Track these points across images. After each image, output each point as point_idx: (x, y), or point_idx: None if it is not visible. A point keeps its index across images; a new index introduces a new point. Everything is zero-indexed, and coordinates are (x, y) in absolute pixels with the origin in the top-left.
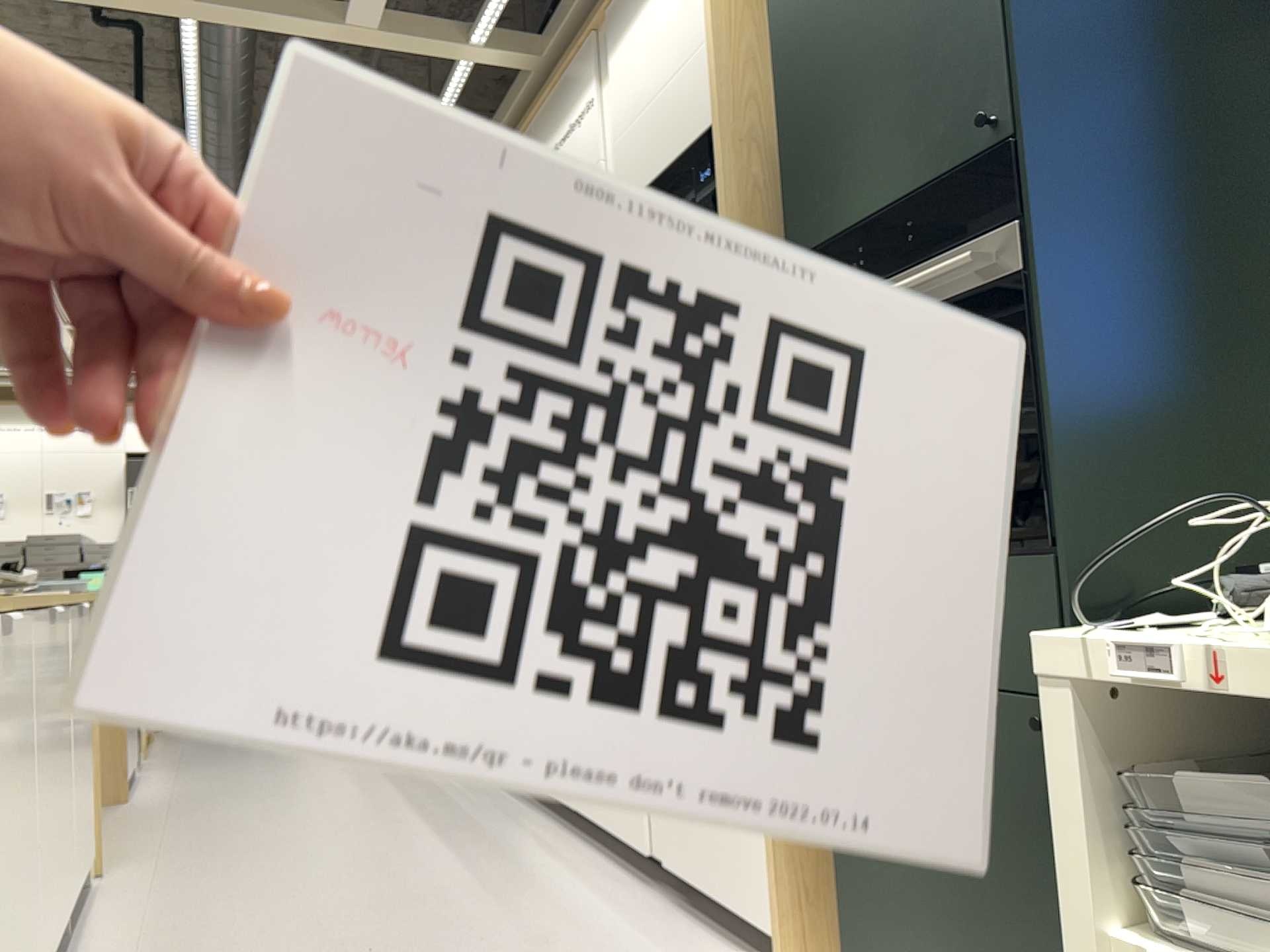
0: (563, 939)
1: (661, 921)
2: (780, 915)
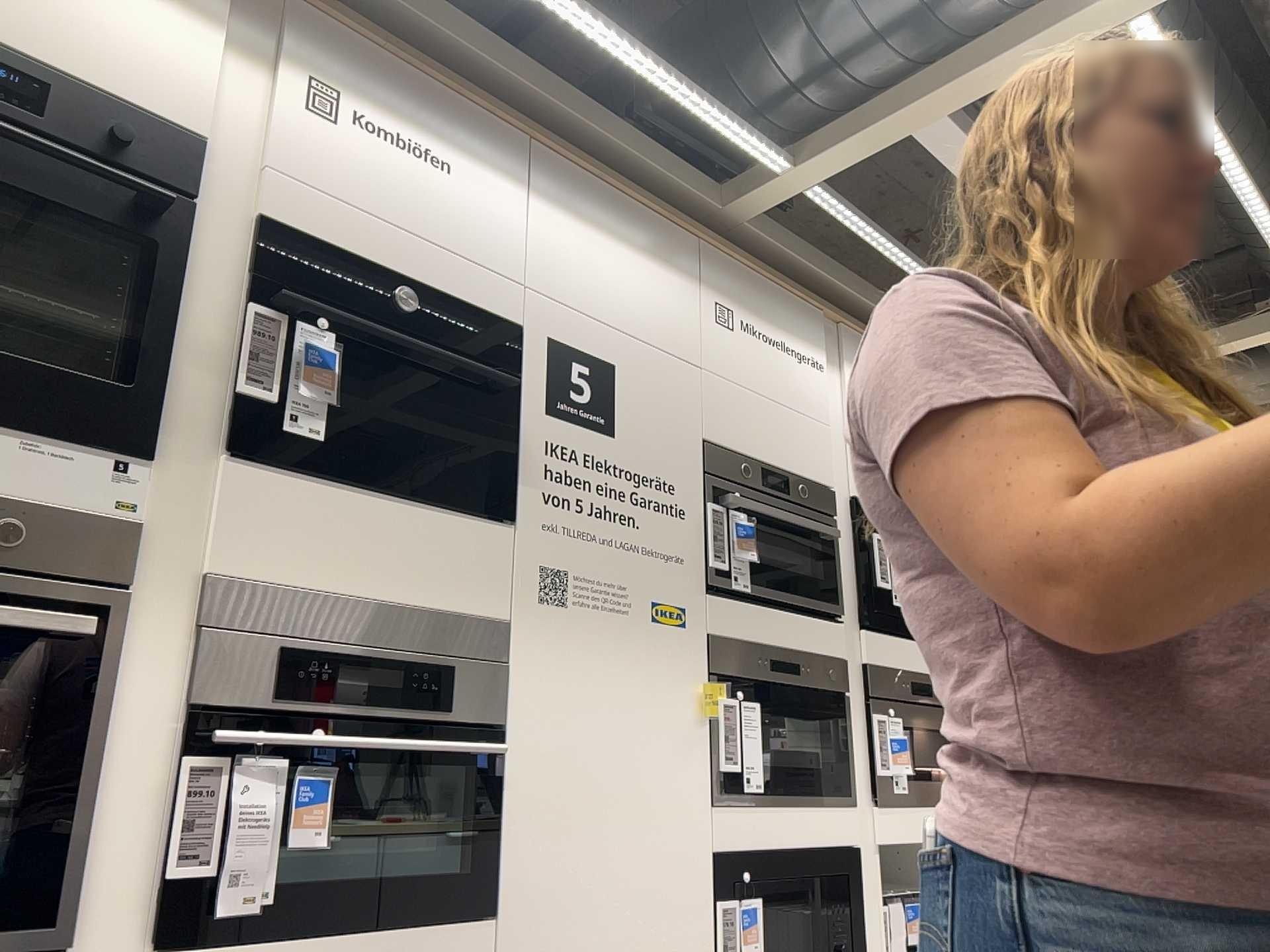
0: None
1: None
2: None
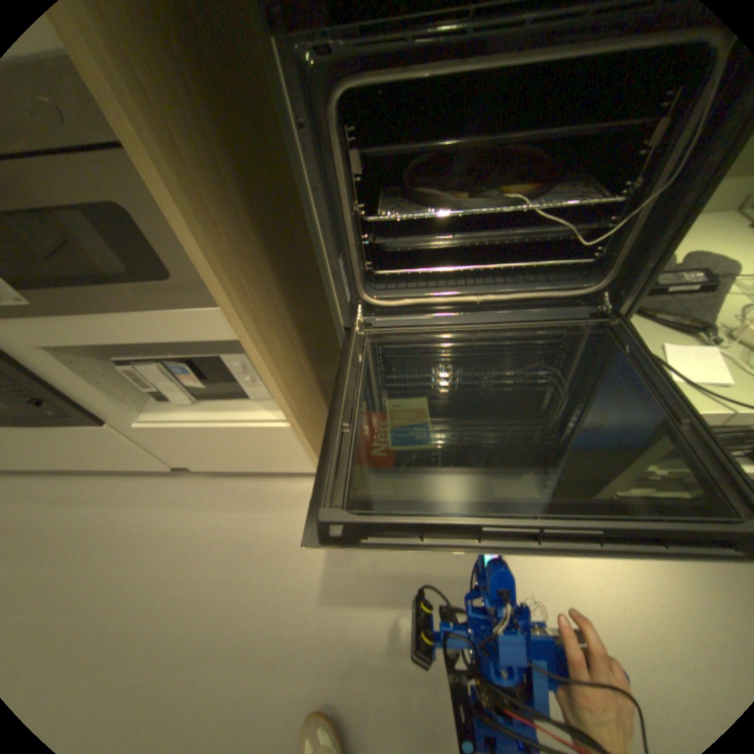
0: (181, 554)
1: (211, 492)
2: (310, 466)
